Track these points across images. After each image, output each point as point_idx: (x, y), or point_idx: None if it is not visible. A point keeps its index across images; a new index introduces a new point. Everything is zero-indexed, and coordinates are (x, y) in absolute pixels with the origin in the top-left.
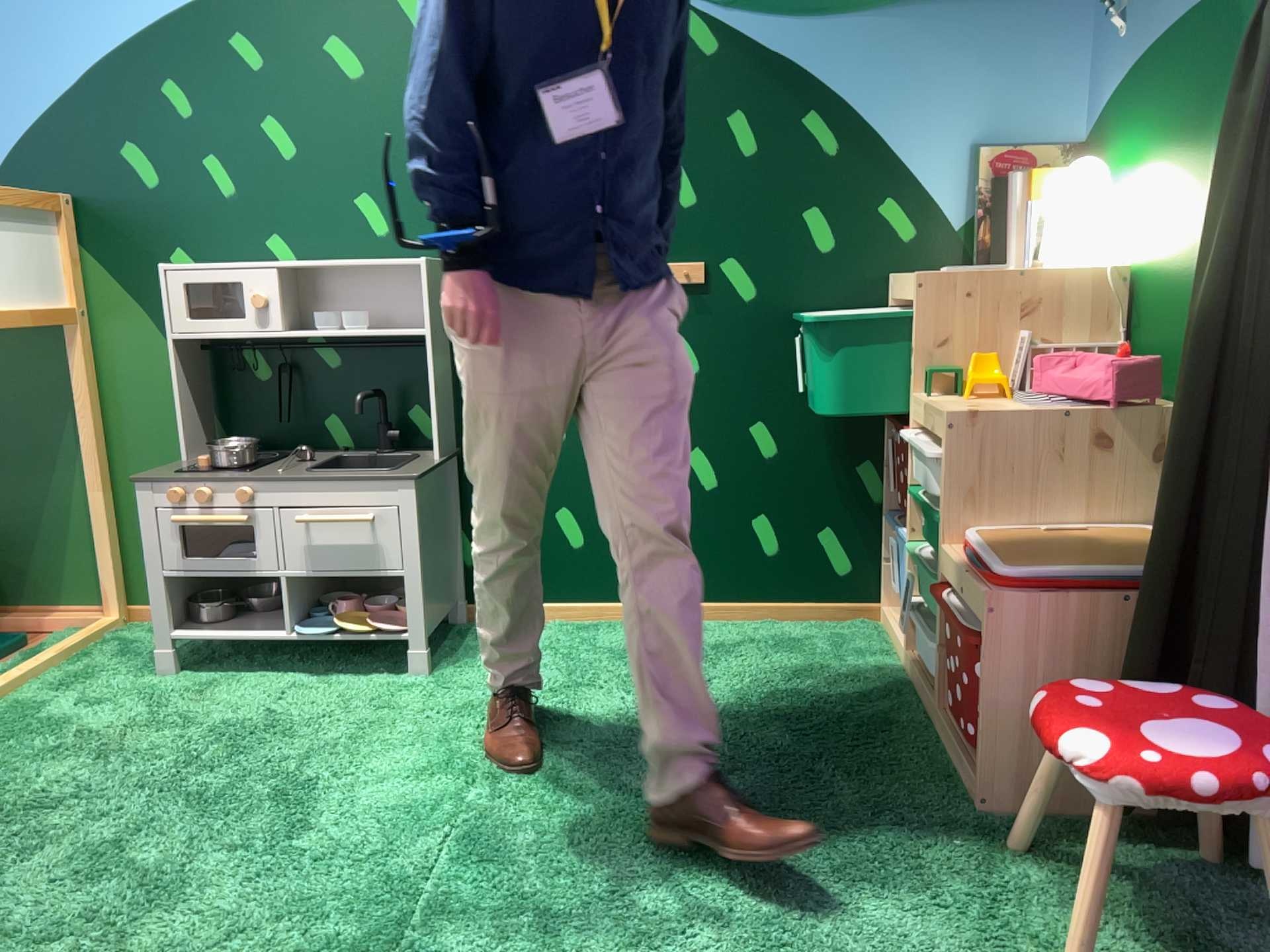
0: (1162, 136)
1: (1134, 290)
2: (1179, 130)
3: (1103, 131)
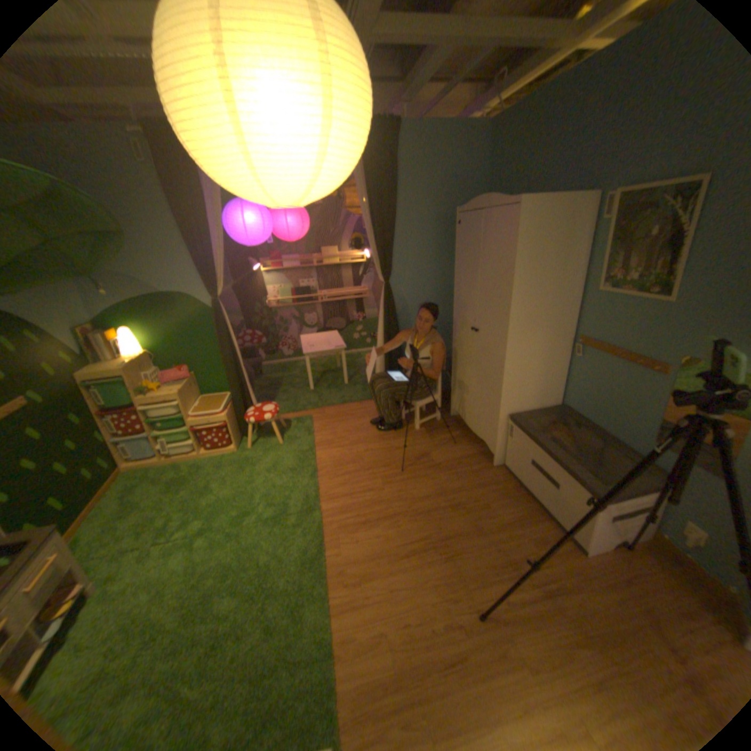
0: (145, 321)
1: (149, 355)
2: (154, 320)
3: (105, 319)
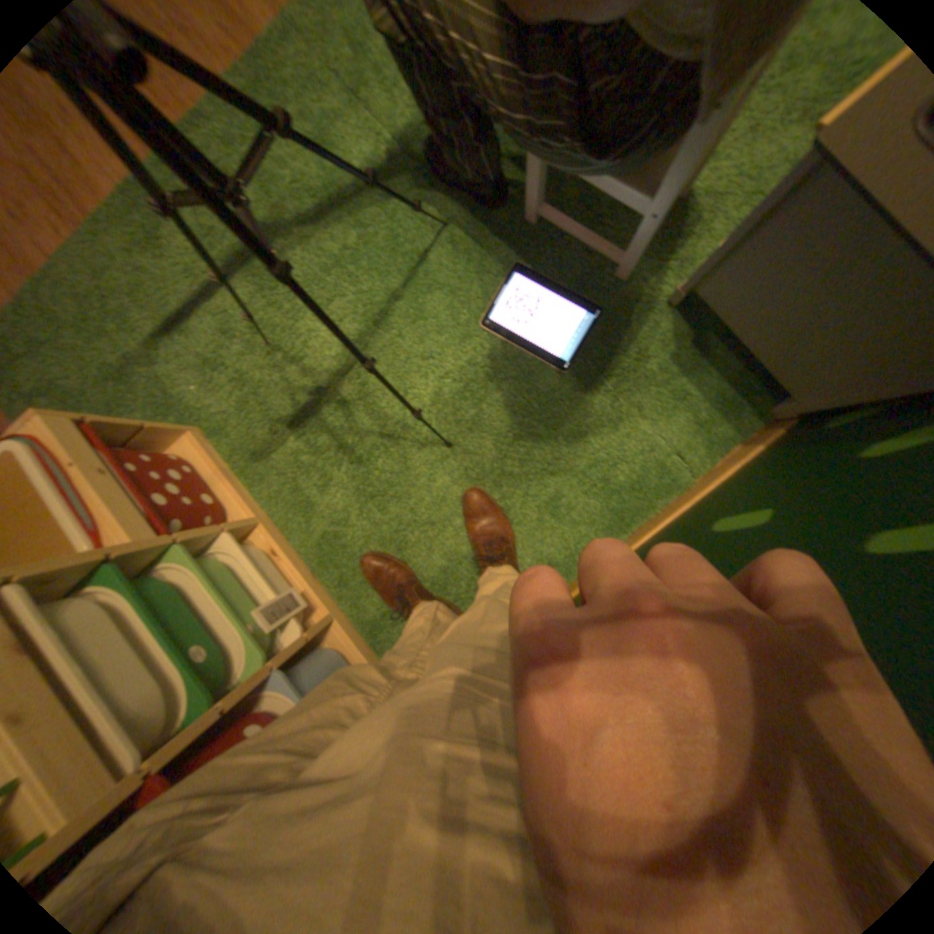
0: None
1: None
2: None
3: None
